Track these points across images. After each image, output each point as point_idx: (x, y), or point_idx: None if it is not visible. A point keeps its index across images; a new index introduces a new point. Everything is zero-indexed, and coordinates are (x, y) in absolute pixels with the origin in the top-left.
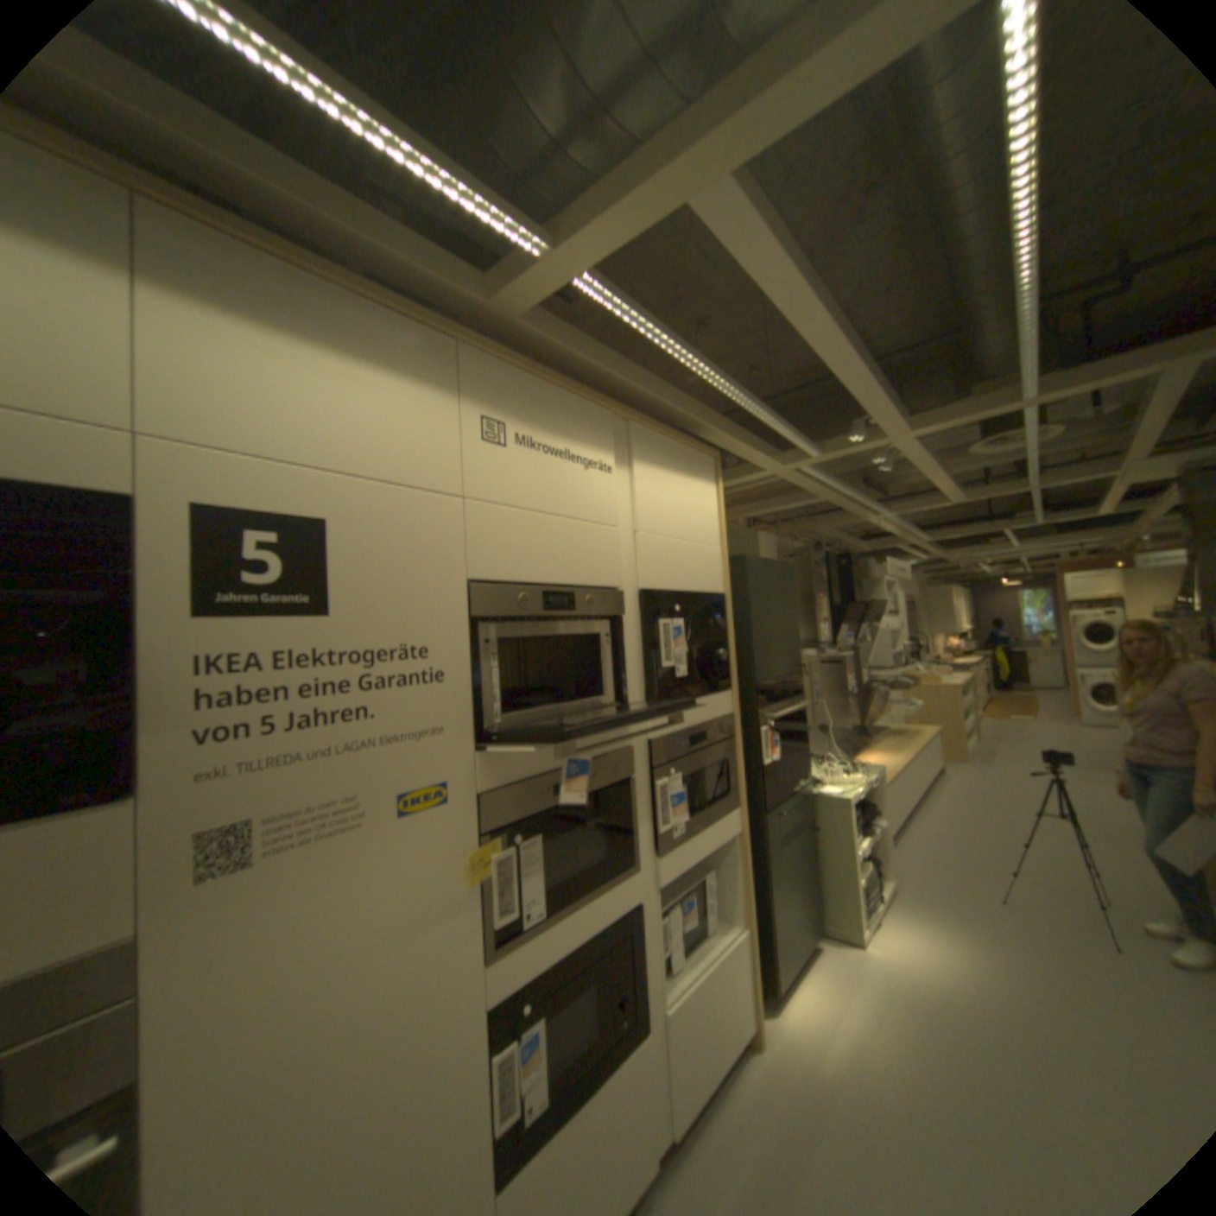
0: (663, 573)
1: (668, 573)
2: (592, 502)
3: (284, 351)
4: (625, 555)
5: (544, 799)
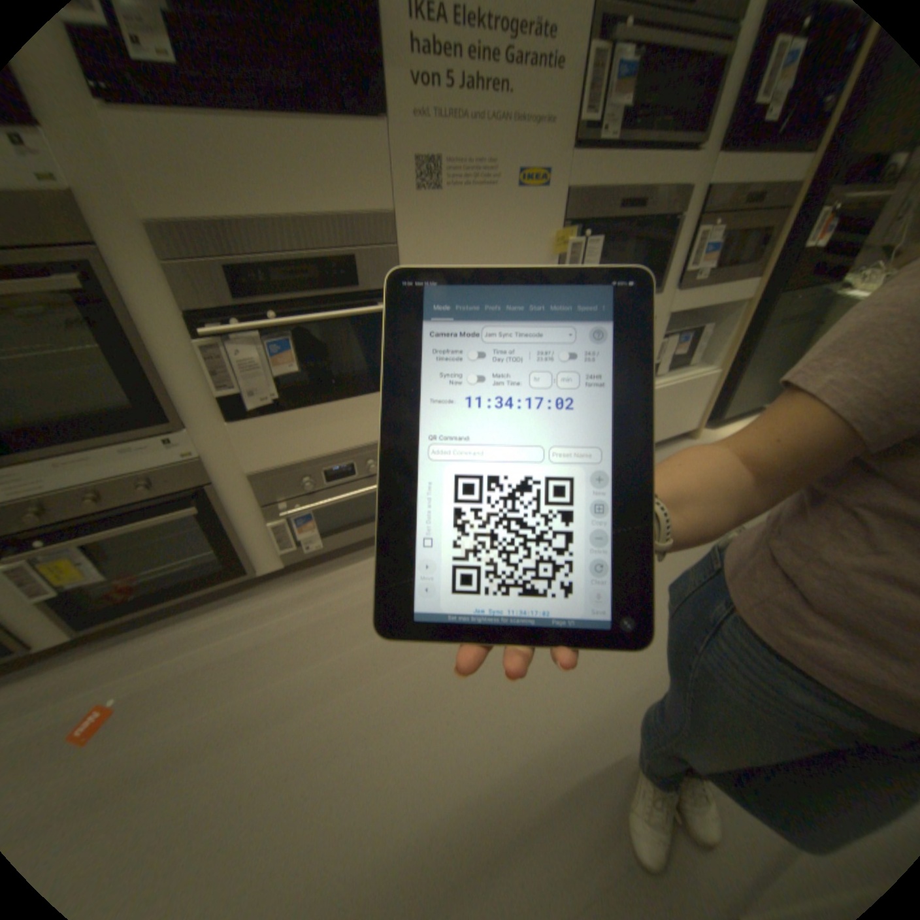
0: None
1: None
2: None
3: None
4: None
5: (613, 207)
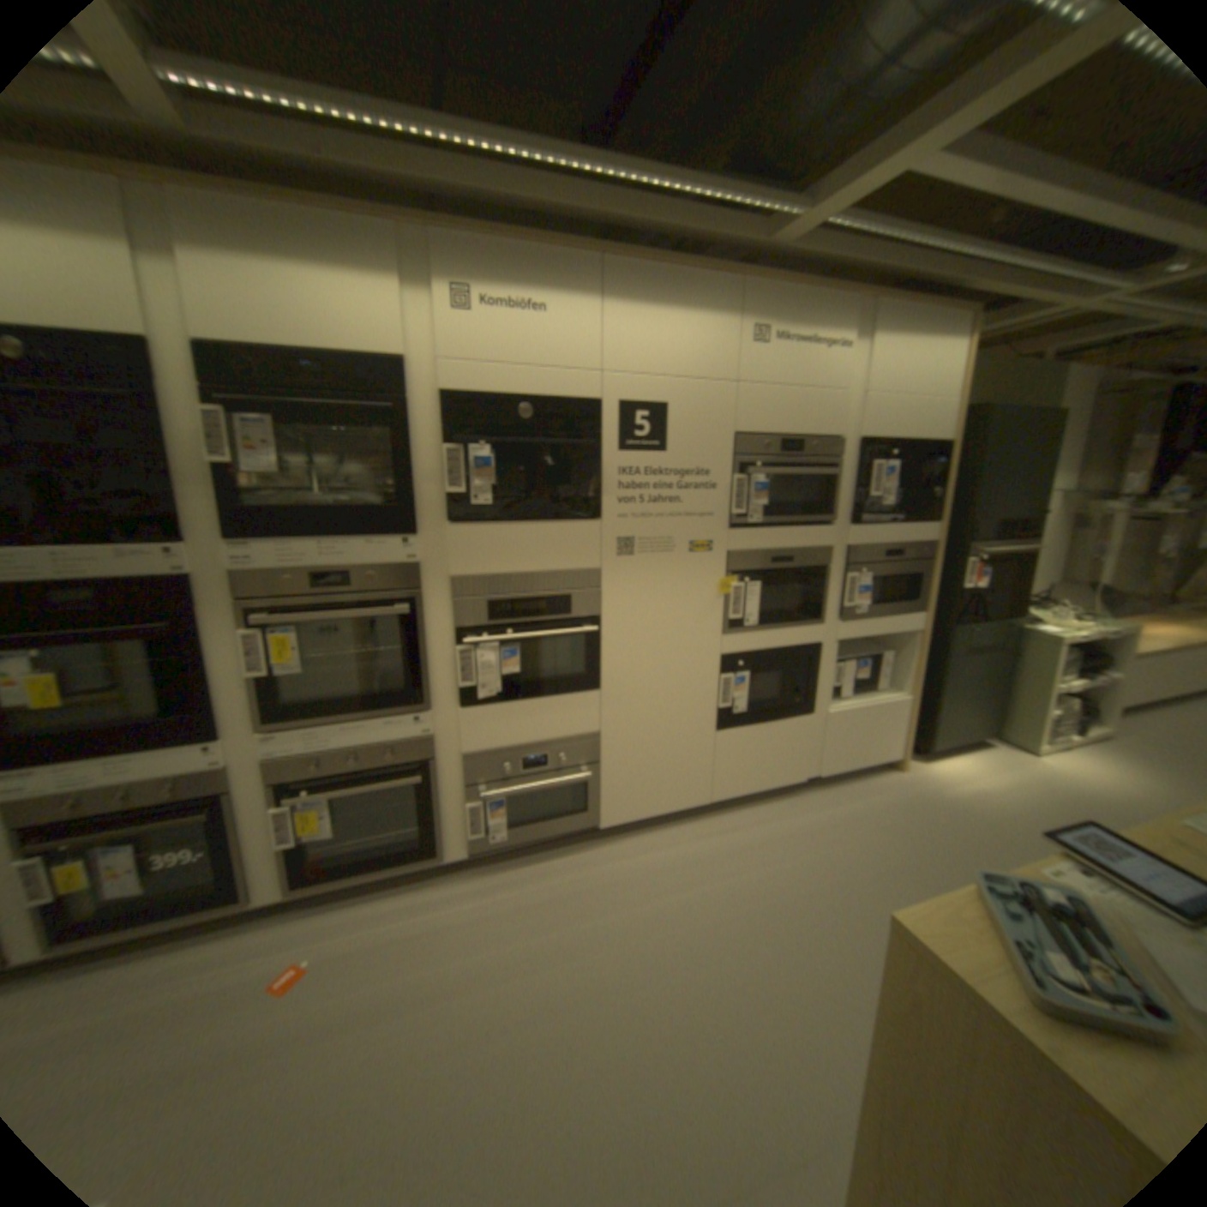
0: (888, 424)
1: (893, 424)
2: (830, 373)
3: (654, 315)
4: (853, 411)
5: (765, 563)
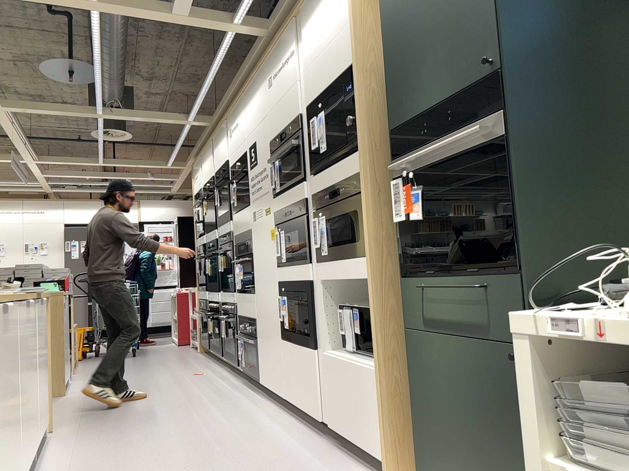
0: (315, 86)
1: (318, 83)
2: (290, 78)
3: (251, 104)
4: (303, 91)
5: (283, 217)
